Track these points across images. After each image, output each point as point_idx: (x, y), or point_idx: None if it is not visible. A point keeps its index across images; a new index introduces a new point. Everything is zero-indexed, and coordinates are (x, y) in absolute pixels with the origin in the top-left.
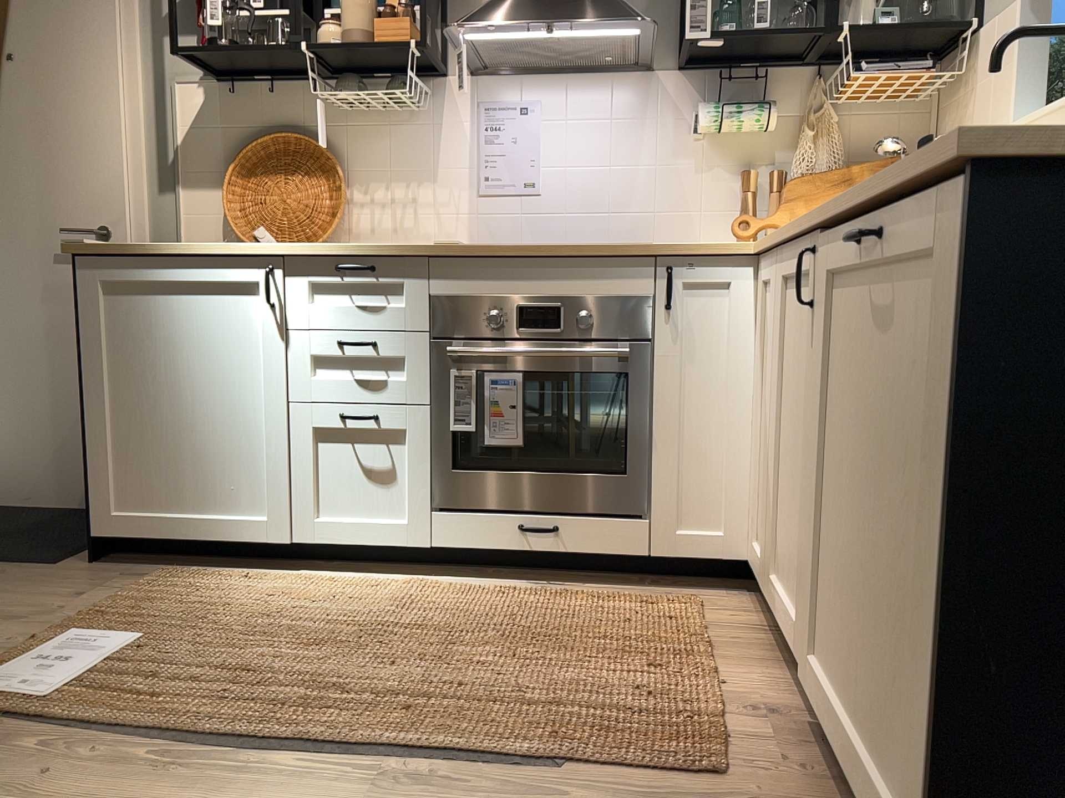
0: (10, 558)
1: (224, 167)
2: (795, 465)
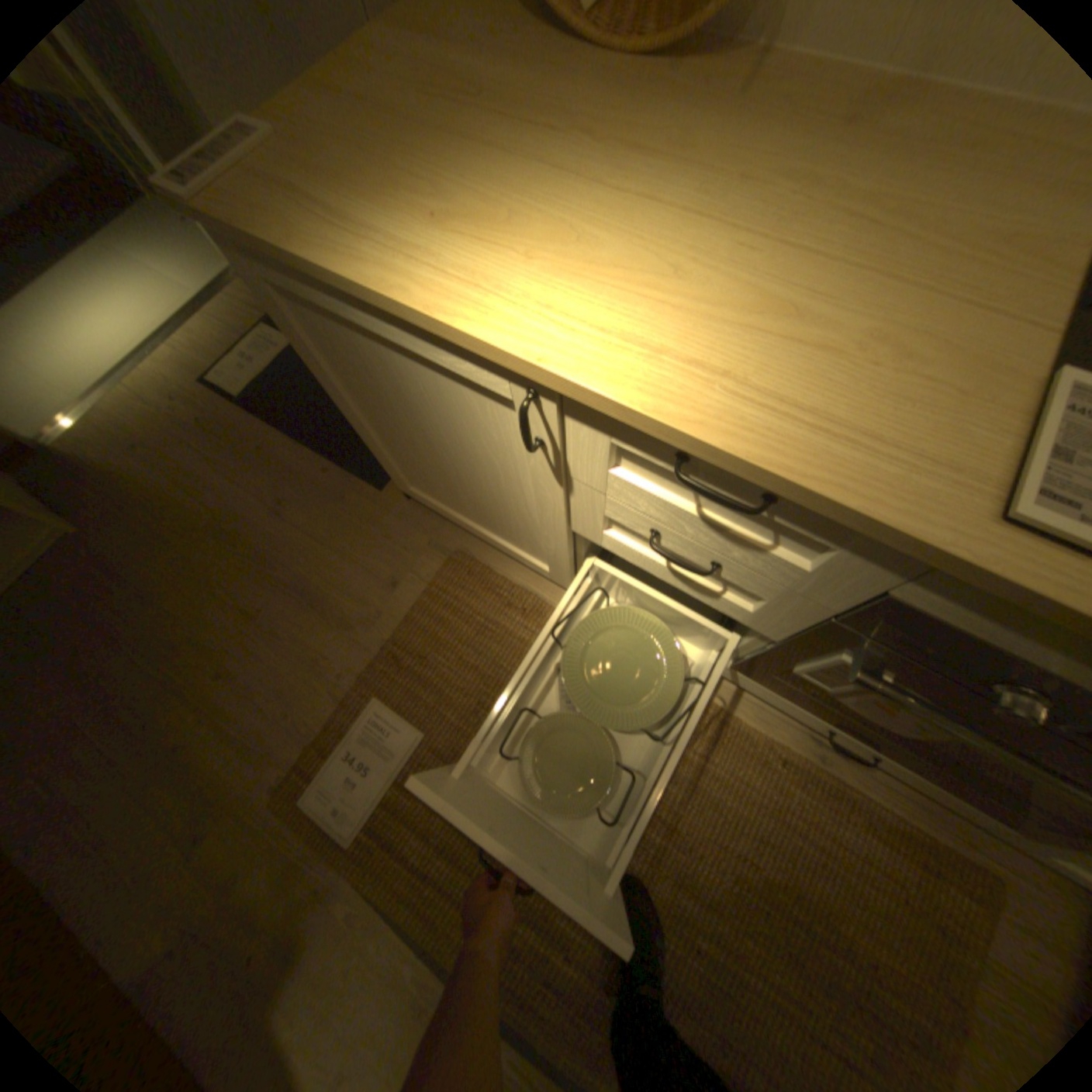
0: (347, 459)
1: None
2: None
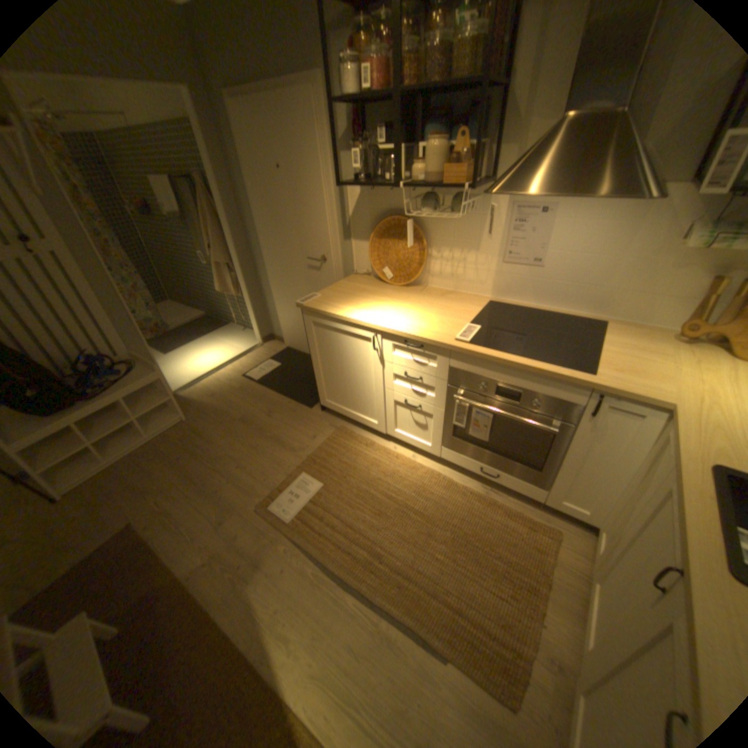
0: (299, 398)
1: (371, 229)
2: (624, 578)
